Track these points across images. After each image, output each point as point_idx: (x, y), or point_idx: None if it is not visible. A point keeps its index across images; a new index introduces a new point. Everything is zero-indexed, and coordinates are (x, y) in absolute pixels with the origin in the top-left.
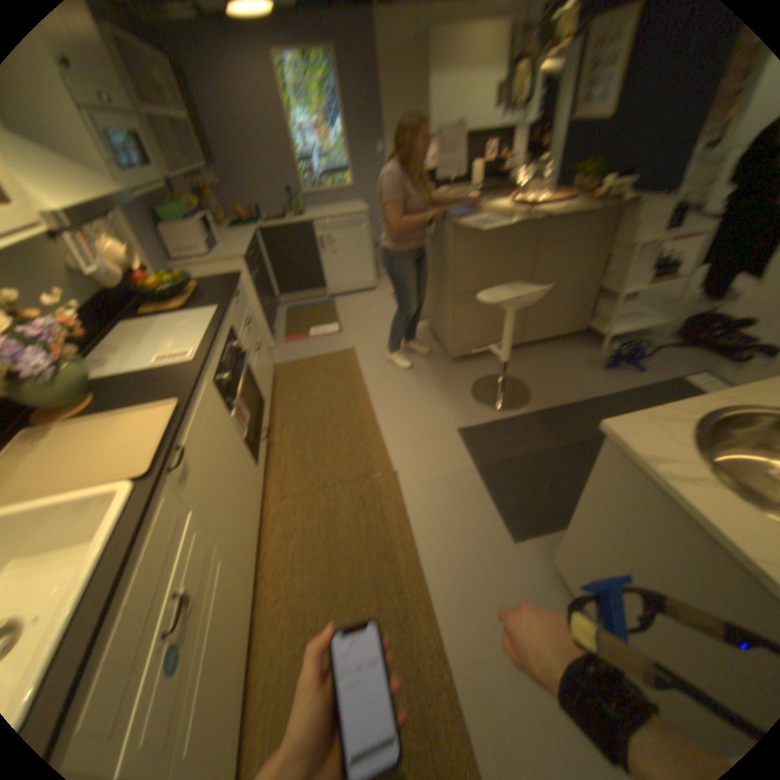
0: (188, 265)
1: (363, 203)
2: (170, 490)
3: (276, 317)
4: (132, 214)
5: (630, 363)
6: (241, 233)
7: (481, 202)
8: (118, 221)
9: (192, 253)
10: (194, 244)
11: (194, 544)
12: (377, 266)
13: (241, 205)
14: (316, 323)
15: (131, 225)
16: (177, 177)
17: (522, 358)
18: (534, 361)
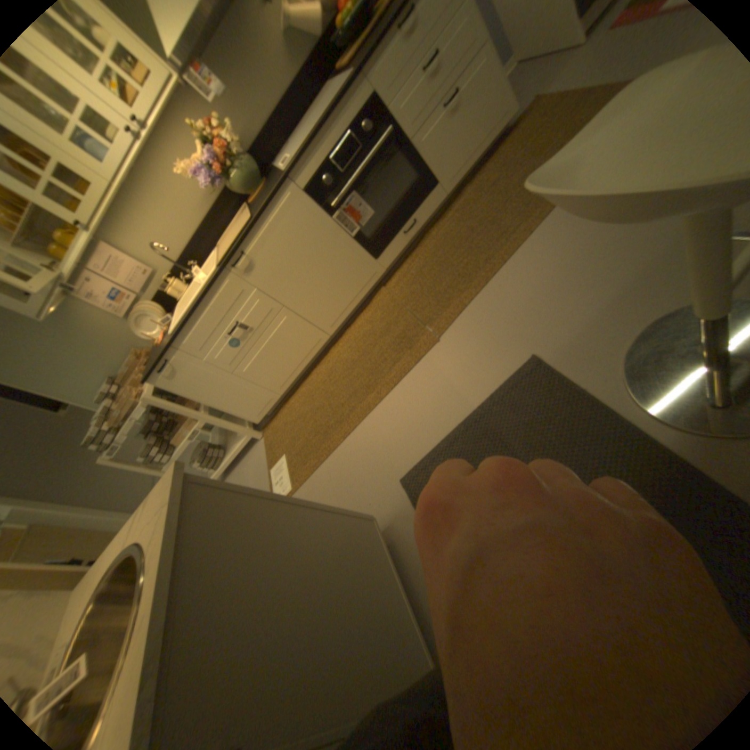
0: None
1: None
2: (237, 275)
3: None
4: None
5: None
6: None
7: None
8: None
9: None
10: None
11: (260, 303)
12: None
13: None
14: None
15: None
16: None
17: None
18: None
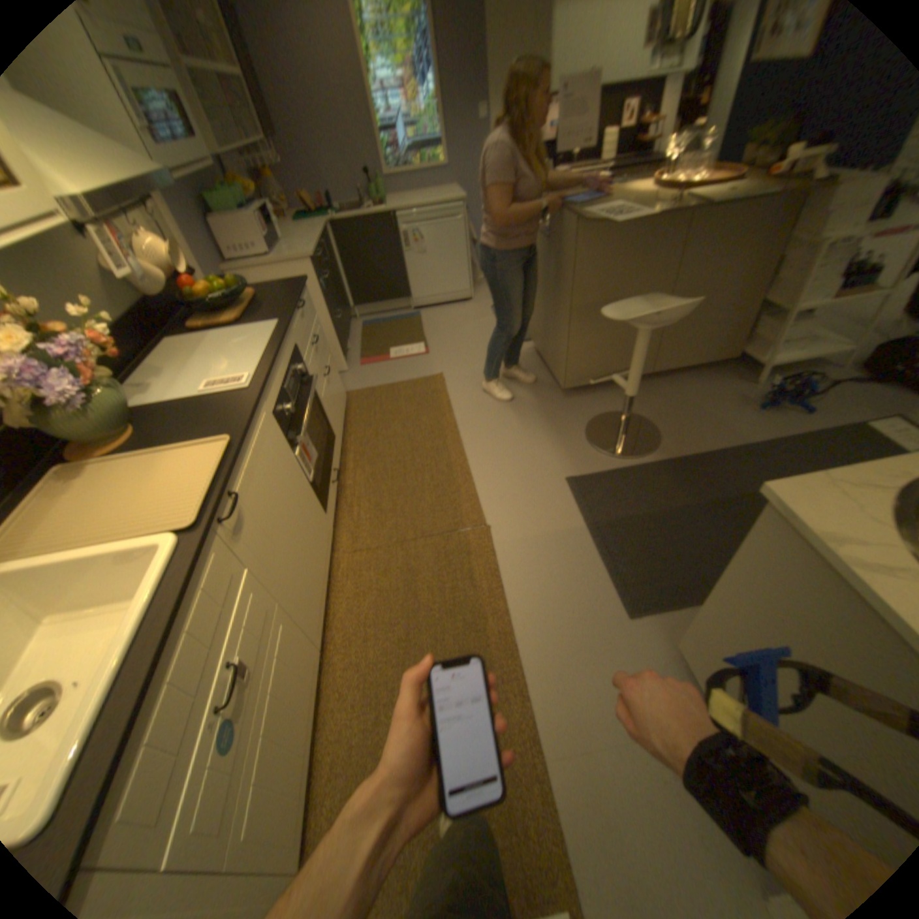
0: (246, 266)
1: (460, 185)
2: (224, 541)
3: (351, 332)
4: (178, 200)
5: (794, 402)
6: (309, 225)
7: (614, 183)
8: (161, 209)
9: (251, 251)
10: (253, 239)
11: (254, 603)
12: (475, 270)
13: (309, 189)
14: (399, 341)
15: (176, 214)
16: (231, 152)
17: (653, 391)
18: (669, 395)
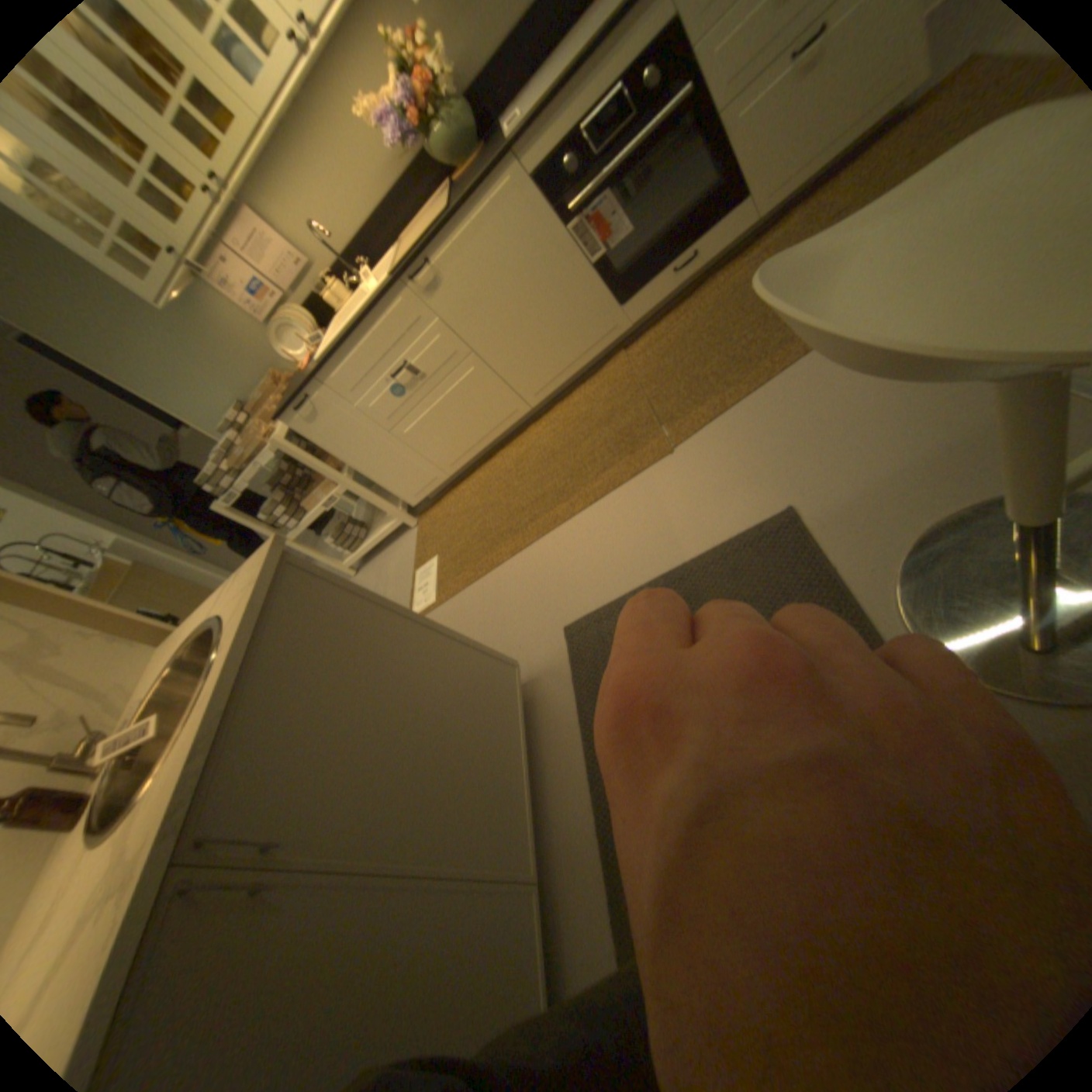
0: None
1: None
2: (414, 291)
3: None
4: None
5: None
6: None
7: None
8: None
9: None
10: None
11: (441, 340)
12: None
13: None
14: None
15: None
16: None
17: None
18: None
